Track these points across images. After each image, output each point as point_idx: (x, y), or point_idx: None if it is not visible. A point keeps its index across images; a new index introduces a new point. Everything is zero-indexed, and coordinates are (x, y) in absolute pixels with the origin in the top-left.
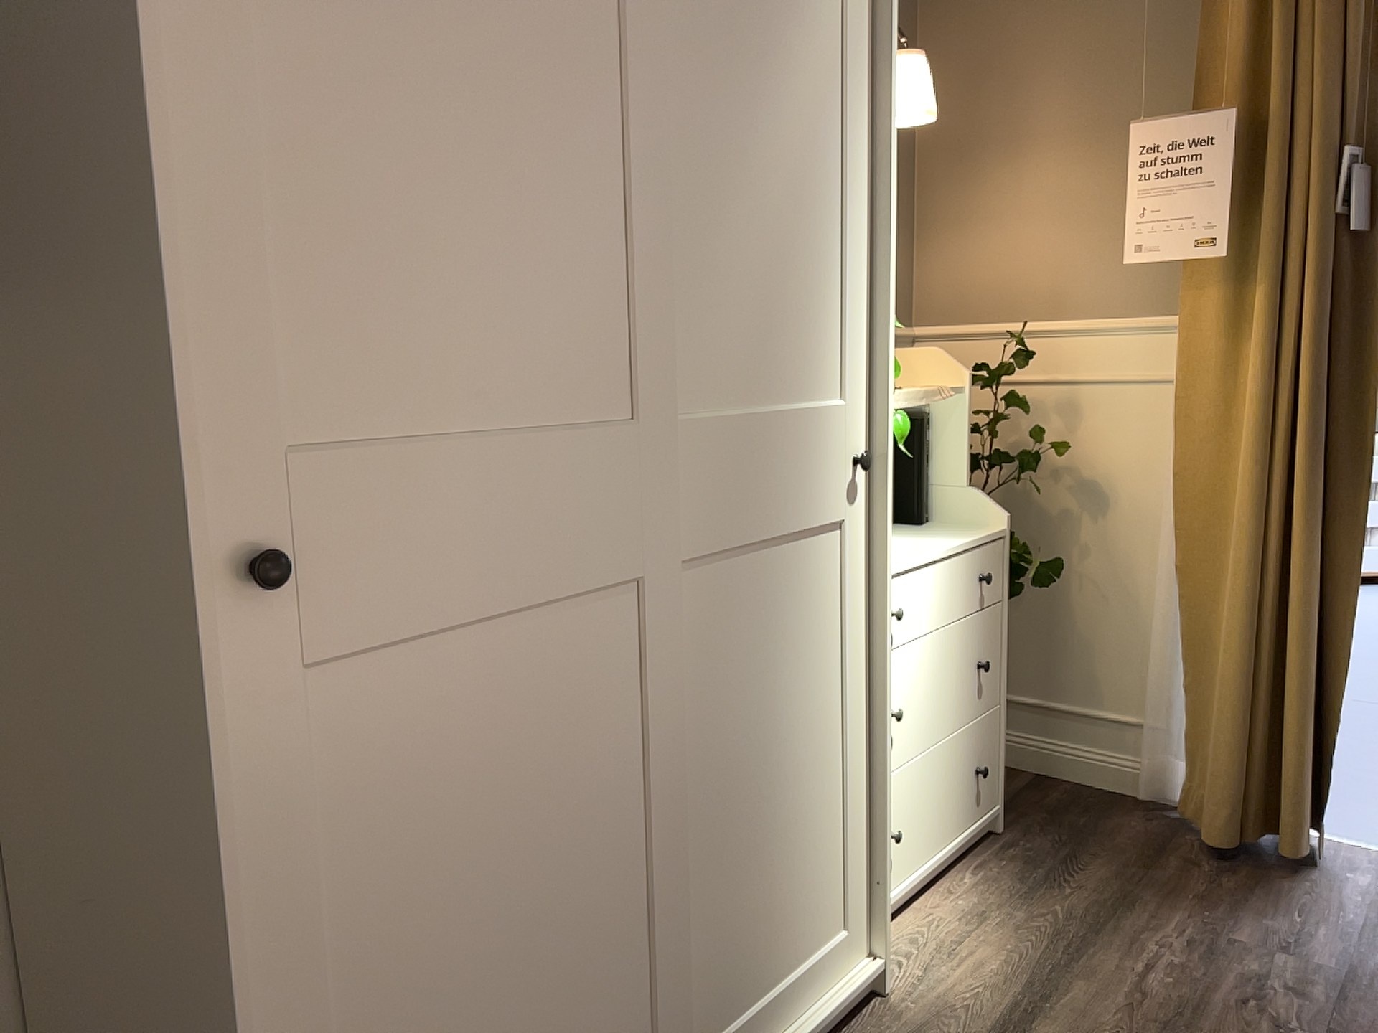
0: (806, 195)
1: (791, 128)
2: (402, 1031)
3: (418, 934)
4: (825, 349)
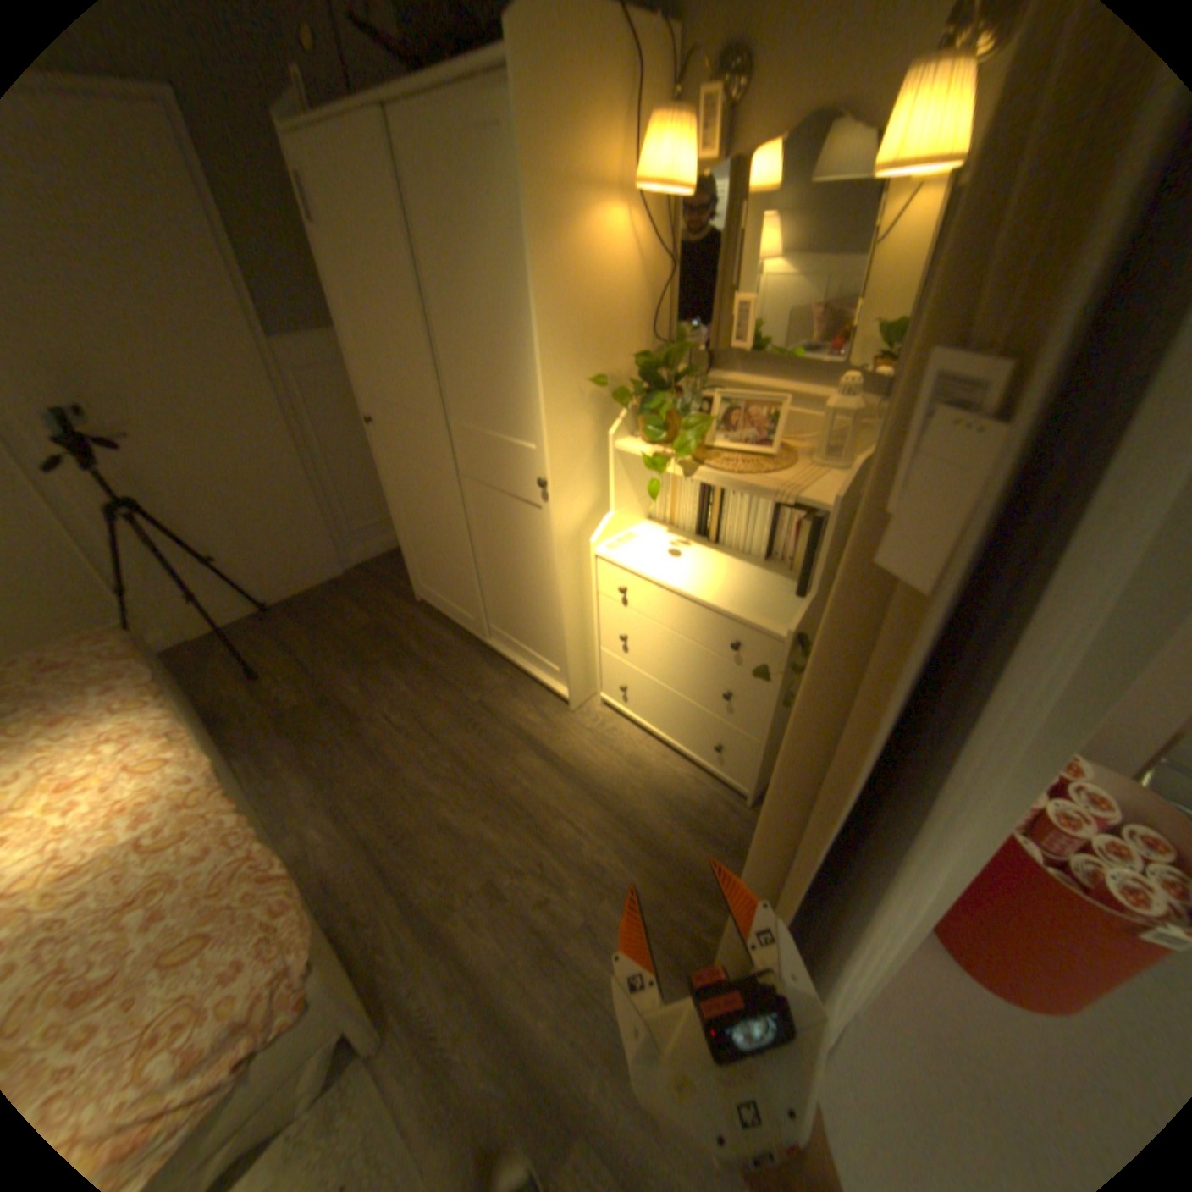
0: (502, 312)
1: (486, 269)
2: (411, 537)
3: (410, 520)
4: (527, 410)
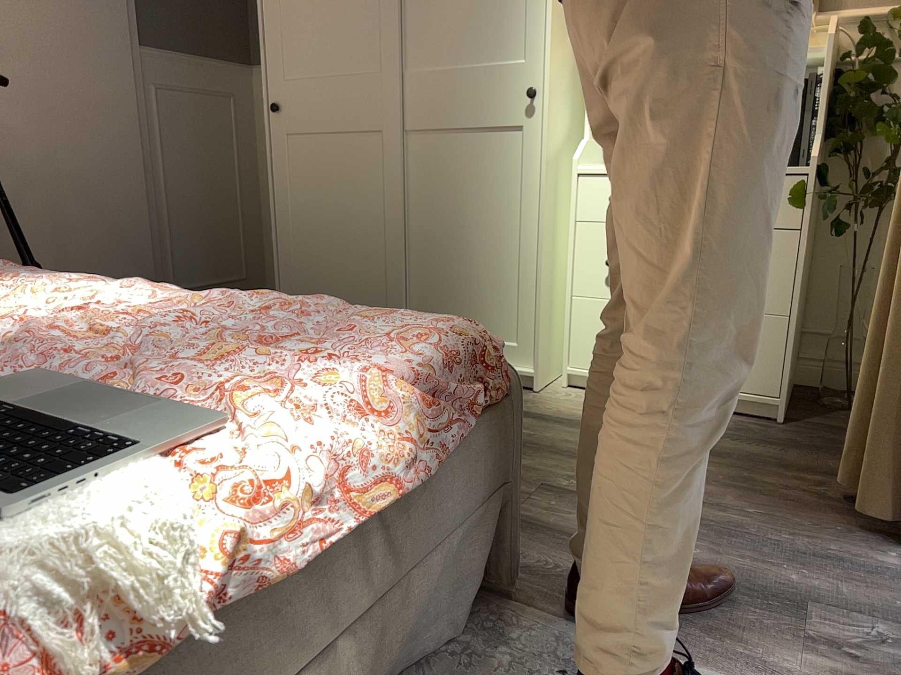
0: None
1: None
2: (295, 248)
3: (300, 223)
4: (515, 26)
